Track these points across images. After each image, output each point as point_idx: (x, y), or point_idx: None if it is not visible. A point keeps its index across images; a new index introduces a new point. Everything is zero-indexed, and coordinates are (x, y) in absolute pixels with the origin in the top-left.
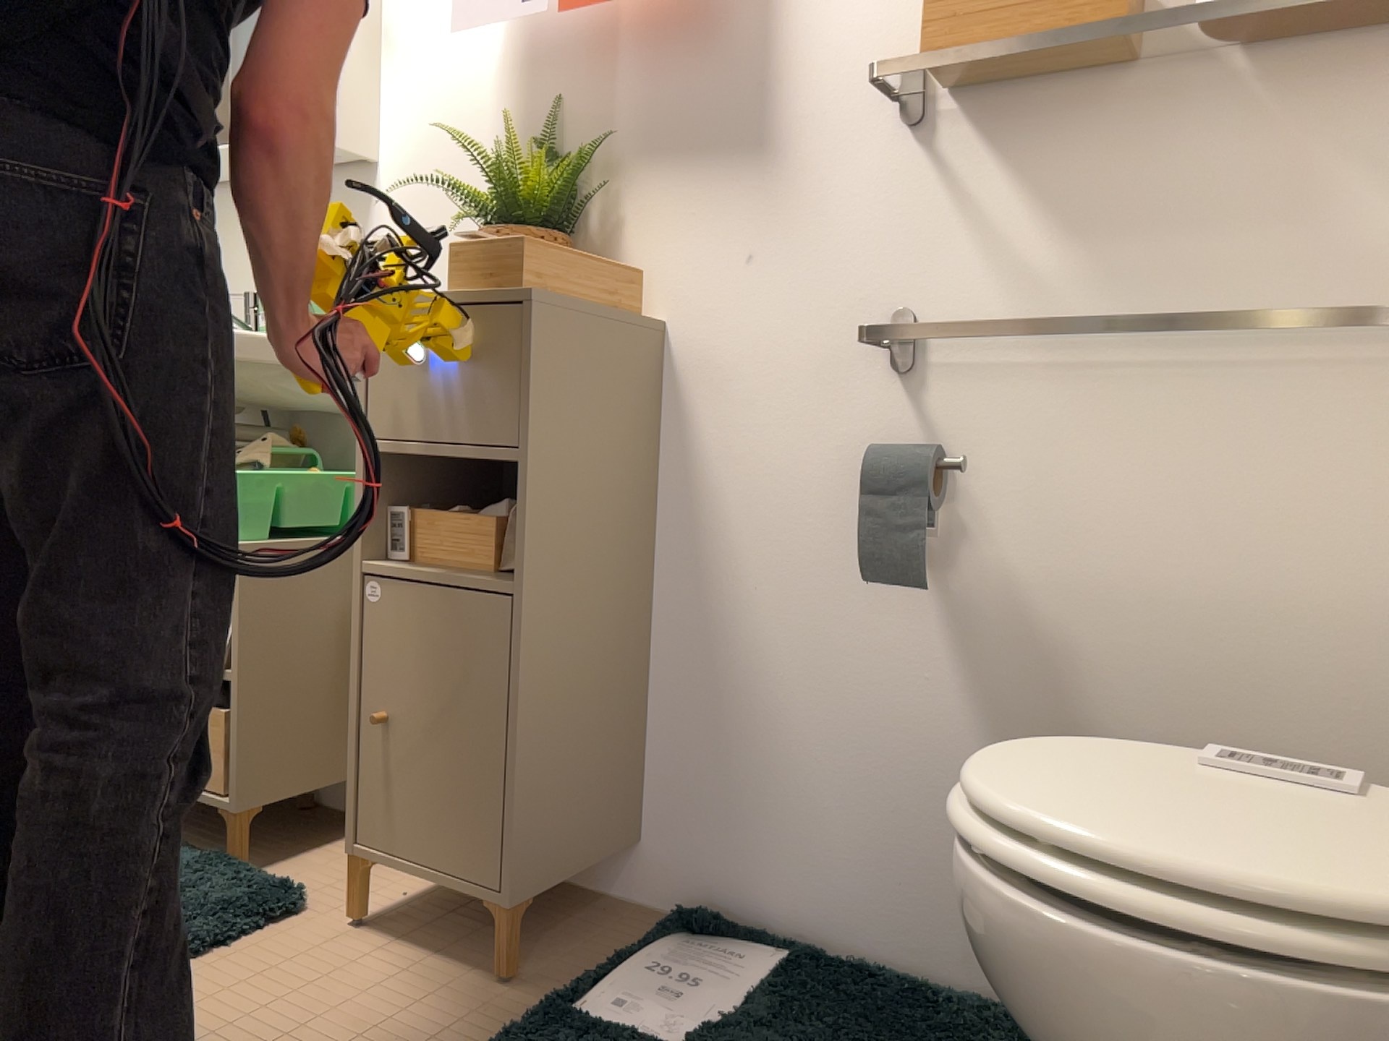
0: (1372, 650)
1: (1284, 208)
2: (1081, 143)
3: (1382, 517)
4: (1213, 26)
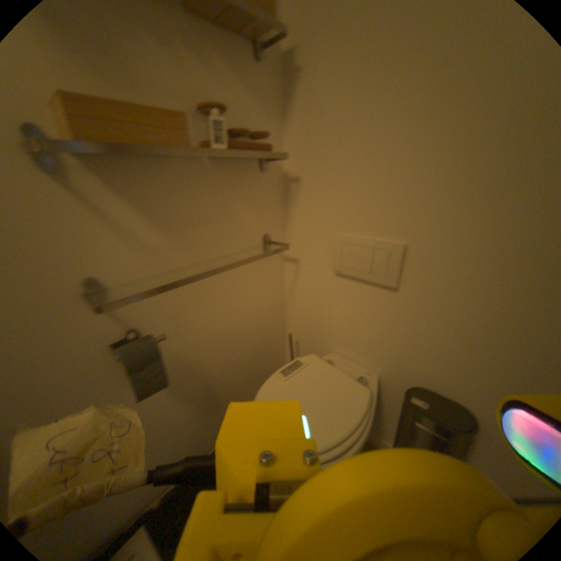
0: (265, 317)
1: (235, 212)
2: (166, 185)
3: (263, 289)
4: (204, 140)
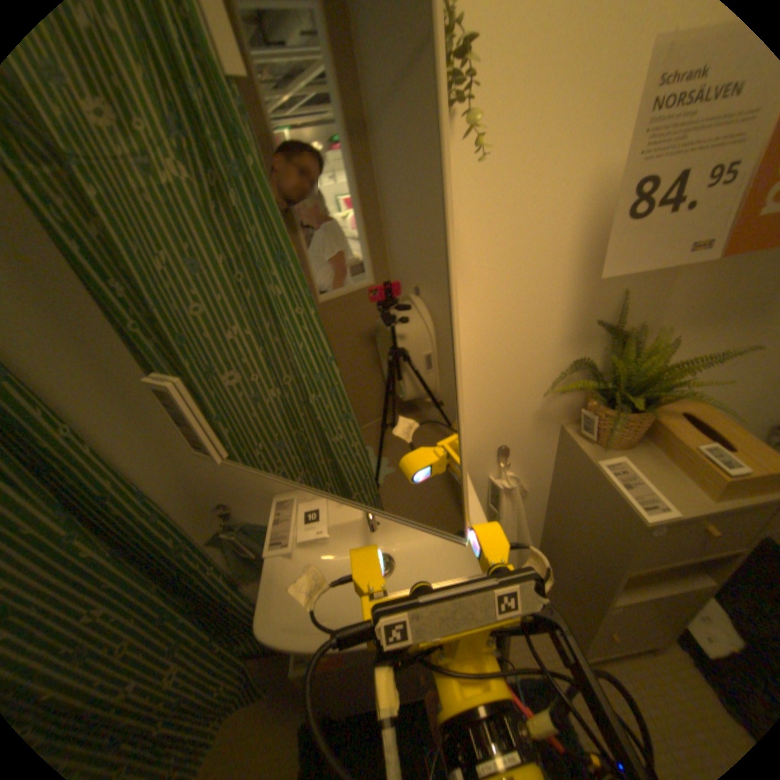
0: None
1: None
2: None
3: None
4: None
